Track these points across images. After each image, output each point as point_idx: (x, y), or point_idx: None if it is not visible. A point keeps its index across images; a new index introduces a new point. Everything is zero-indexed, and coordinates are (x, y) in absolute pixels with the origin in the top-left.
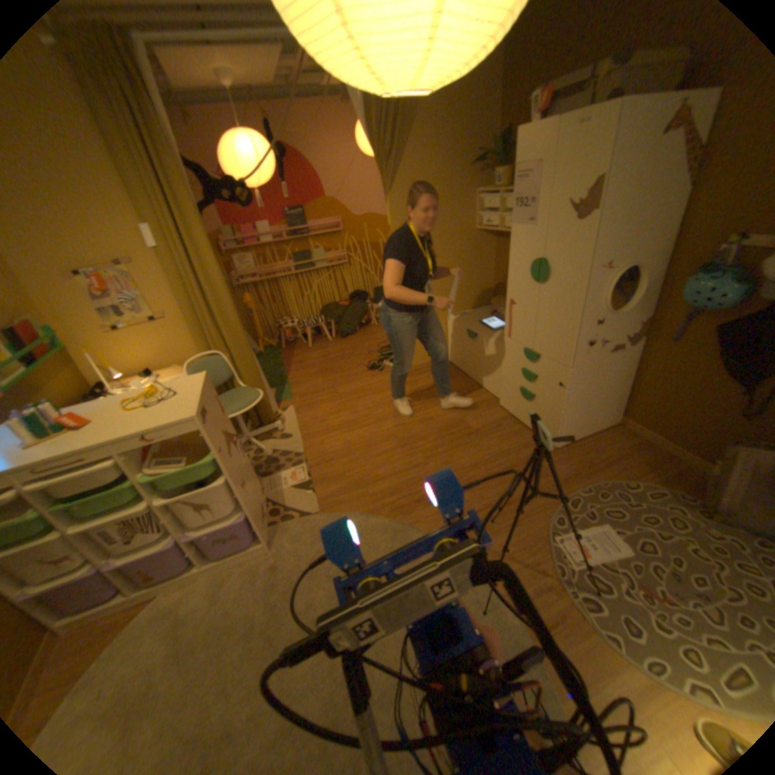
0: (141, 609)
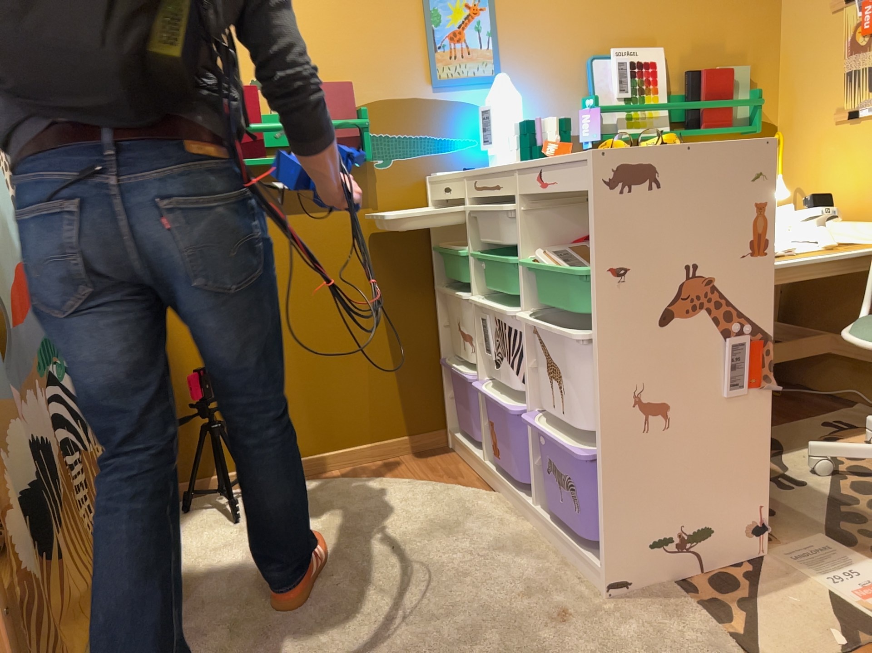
0: (478, 490)
